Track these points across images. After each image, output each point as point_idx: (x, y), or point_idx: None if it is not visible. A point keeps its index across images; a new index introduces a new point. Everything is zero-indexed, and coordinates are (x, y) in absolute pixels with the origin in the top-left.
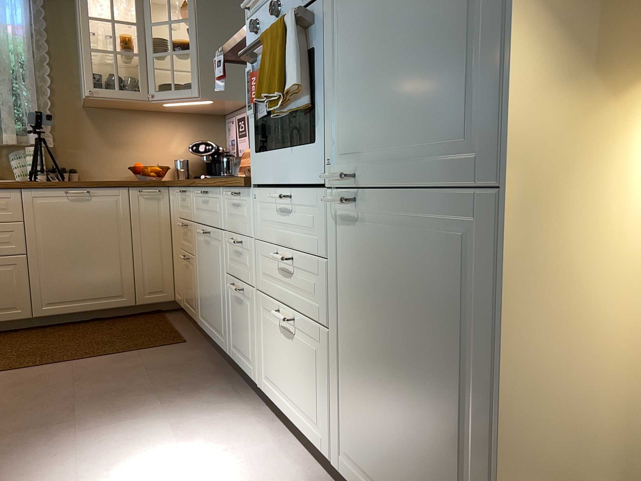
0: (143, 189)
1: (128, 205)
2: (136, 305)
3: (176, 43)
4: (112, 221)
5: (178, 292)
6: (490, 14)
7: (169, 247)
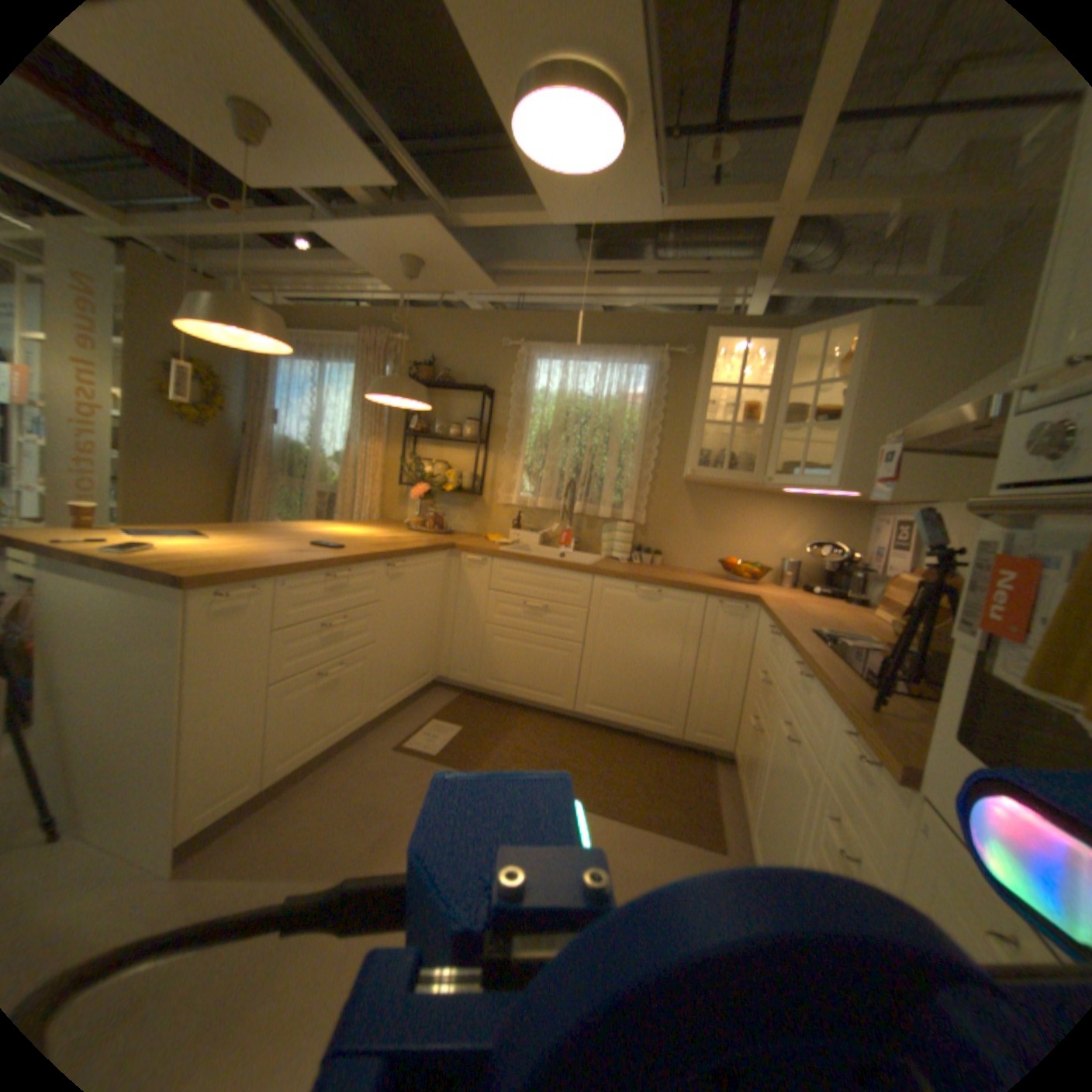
0: (726, 602)
1: (702, 617)
2: (682, 740)
3: (821, 410)
4: (679, 632)
5: (739, 752)
6: None
7: (742, 684)
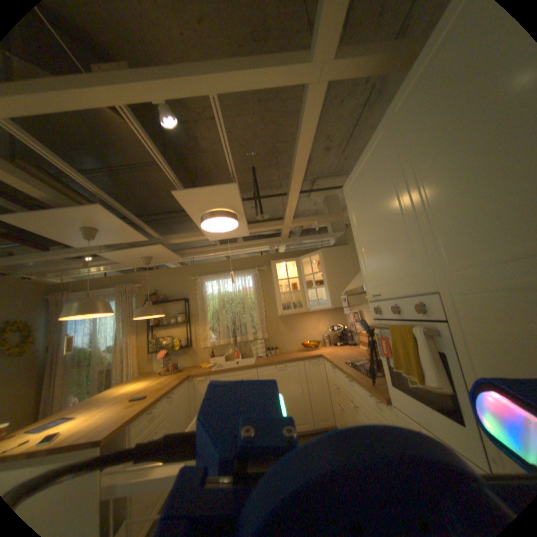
0: (311, 361)
1: (304, 370)
2: (314, 429)
3: (316, 280)
4: (297, 380)
5: (338, 424)
6: None
7: (328, 393)
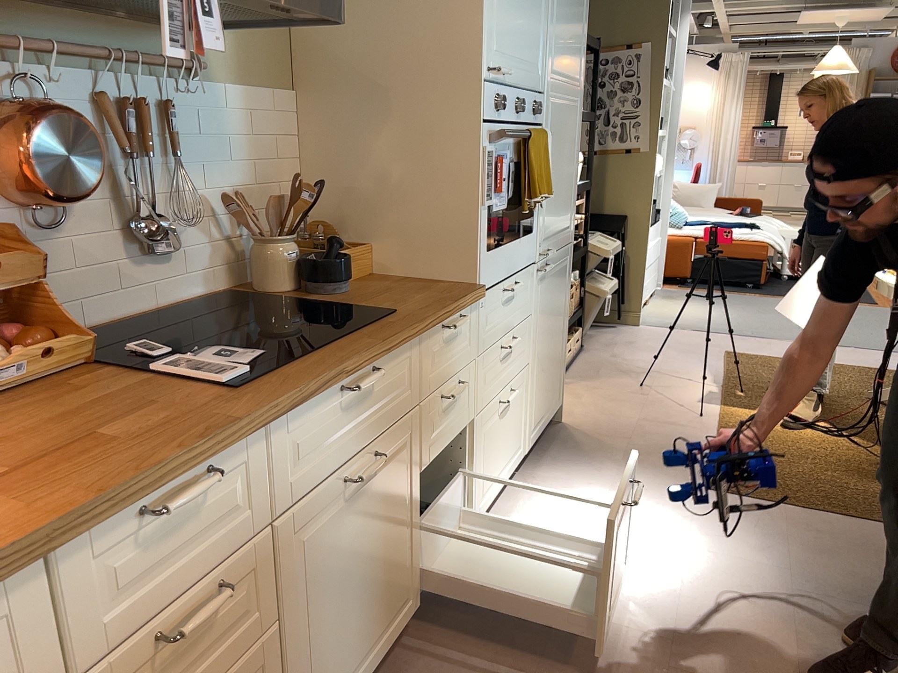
0: None
1: None
2: None
3: None
4: None
5: None
6: (572, 180)
7: None
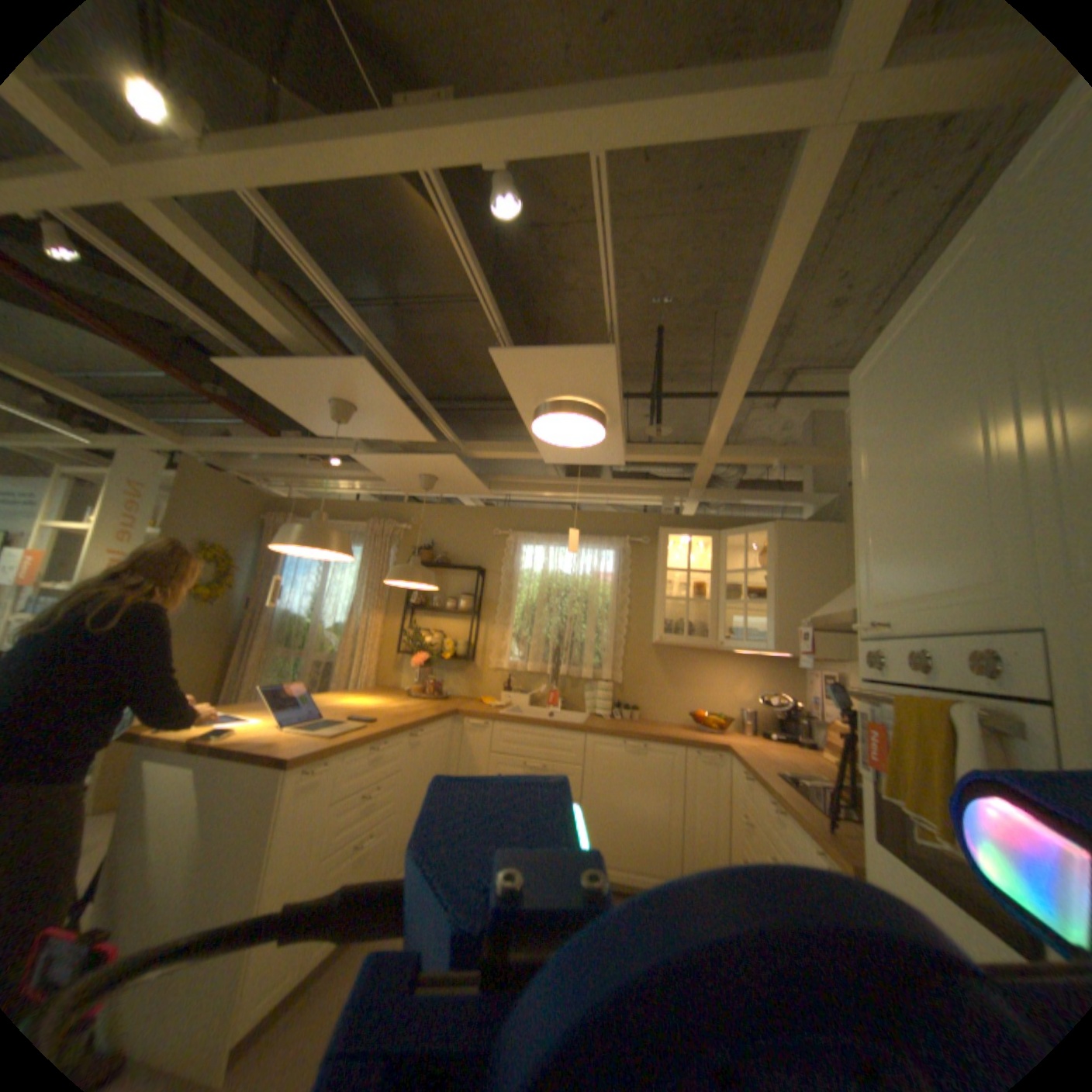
0: (703, 753)
1: (684, 768)
2: None
3: (751, 588)
4: (666, 784)
5: None
6: None
7: (727, 831)
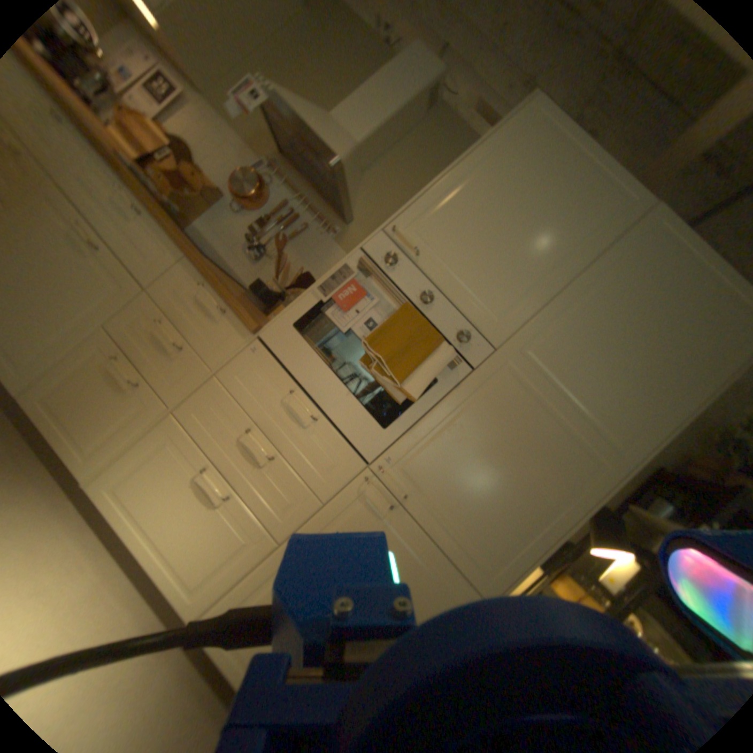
0: None
1: None
2: None
3: None
4: None
5: None
6: (540, 532)
7: None
